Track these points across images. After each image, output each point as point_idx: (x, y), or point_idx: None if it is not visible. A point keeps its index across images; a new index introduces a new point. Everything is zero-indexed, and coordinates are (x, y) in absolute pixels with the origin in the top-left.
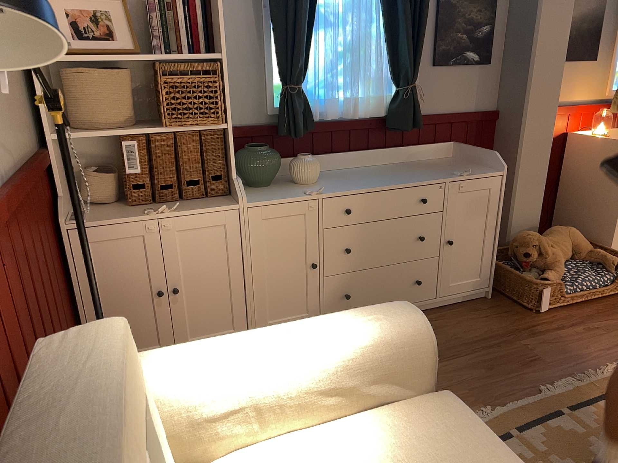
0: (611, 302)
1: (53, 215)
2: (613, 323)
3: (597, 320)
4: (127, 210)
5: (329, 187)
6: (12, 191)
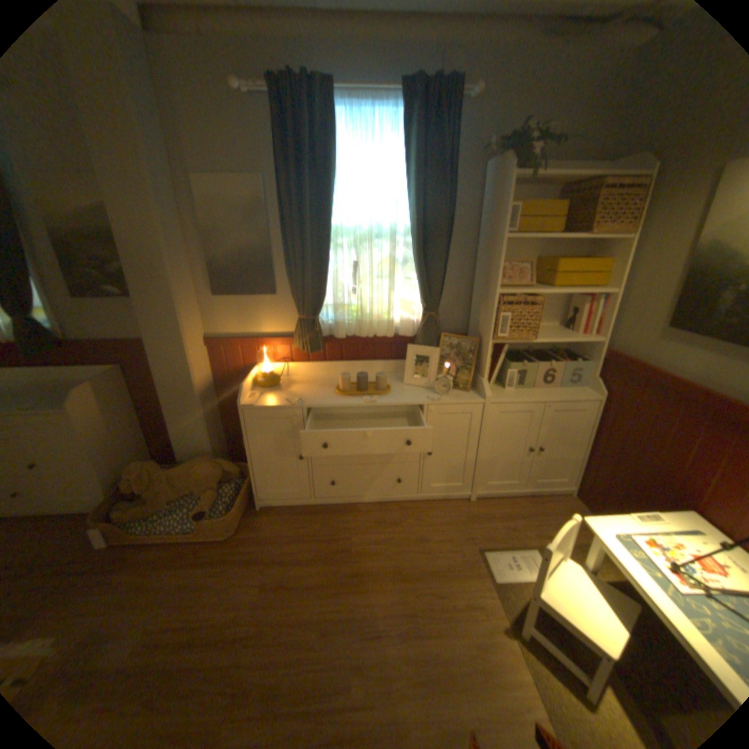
0: (192, 551)
1: None
2: (138, 581)
3: (133, 572)
4: None
5: None
6: None
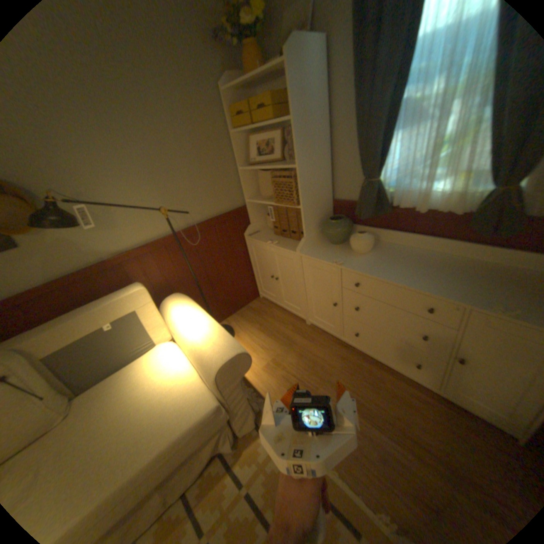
0: None
1: (244, 231)
2: None
3: None
4: (270, 236)
5: (361, 261)
6: (188, 230)
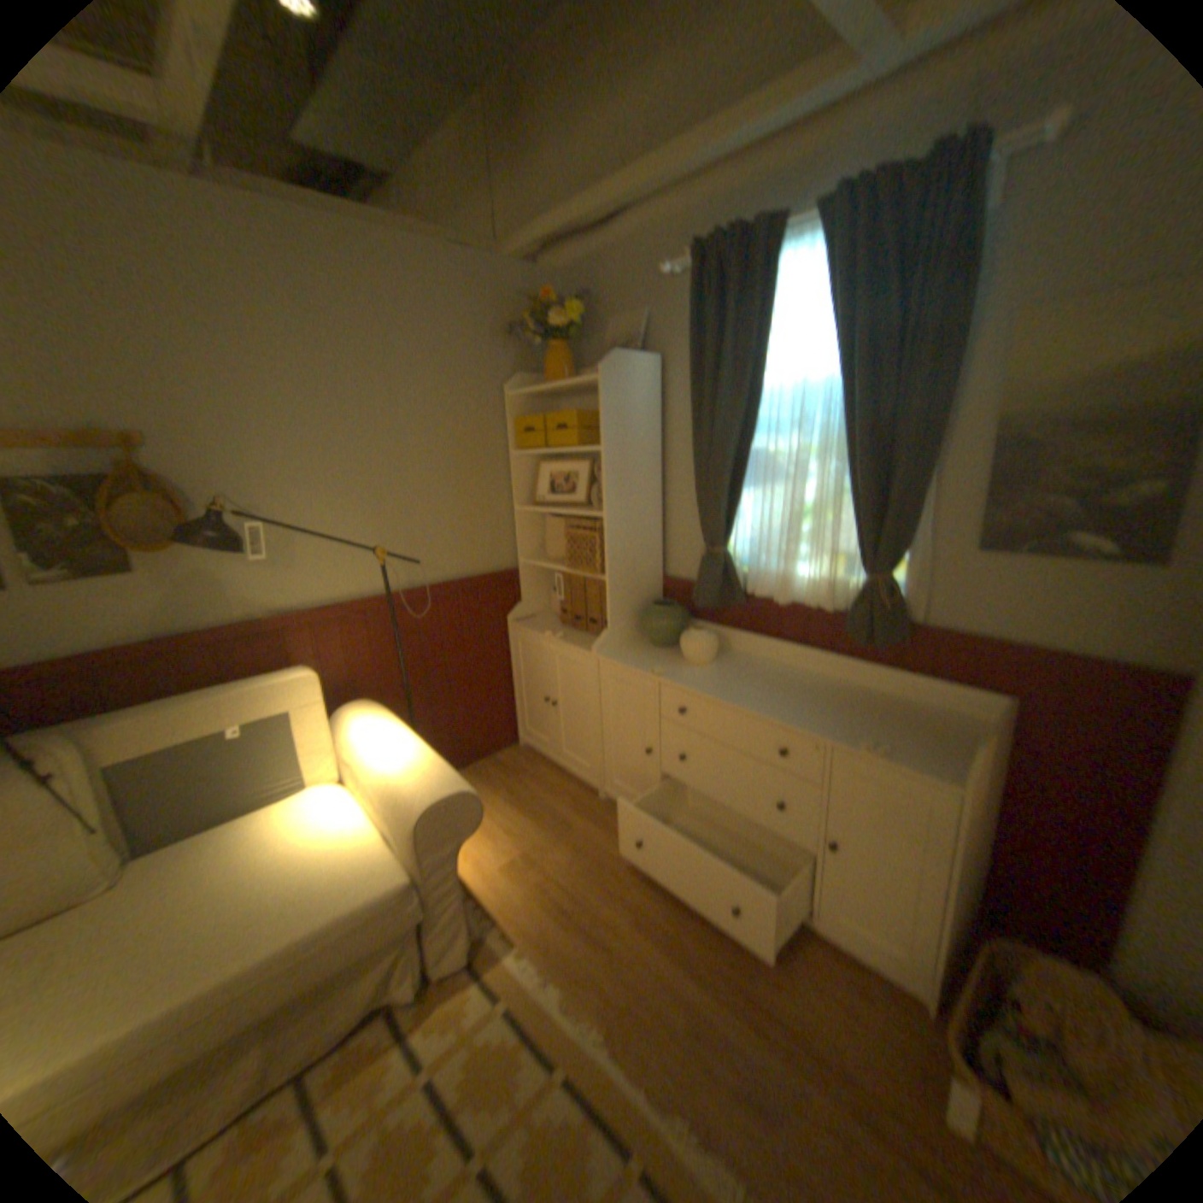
0: None
1: (507, 613)
2: None
3: None
4: (553, 626)
5: (692, 675)
6: (411, 594)
